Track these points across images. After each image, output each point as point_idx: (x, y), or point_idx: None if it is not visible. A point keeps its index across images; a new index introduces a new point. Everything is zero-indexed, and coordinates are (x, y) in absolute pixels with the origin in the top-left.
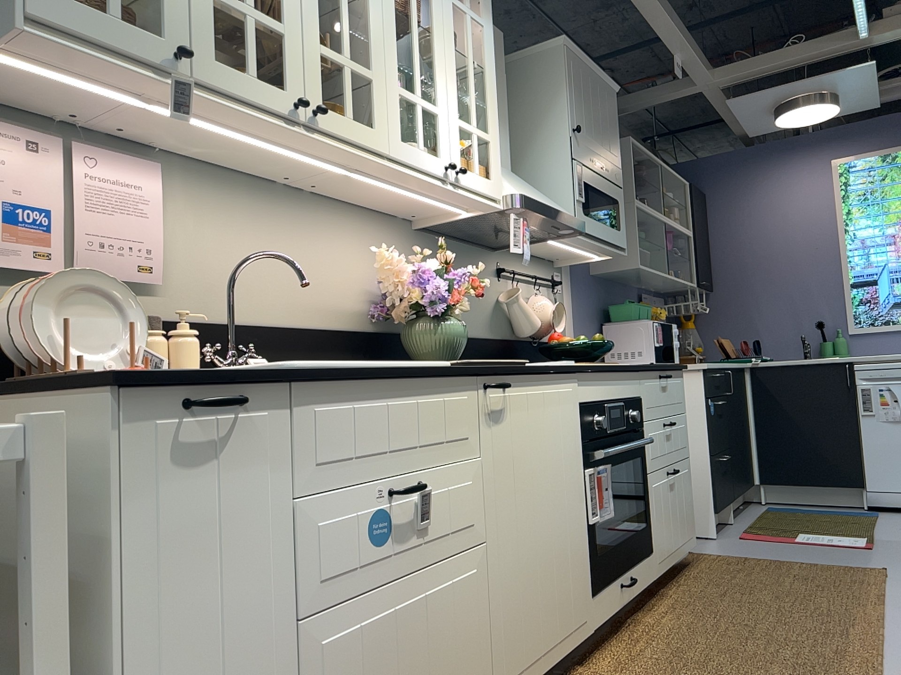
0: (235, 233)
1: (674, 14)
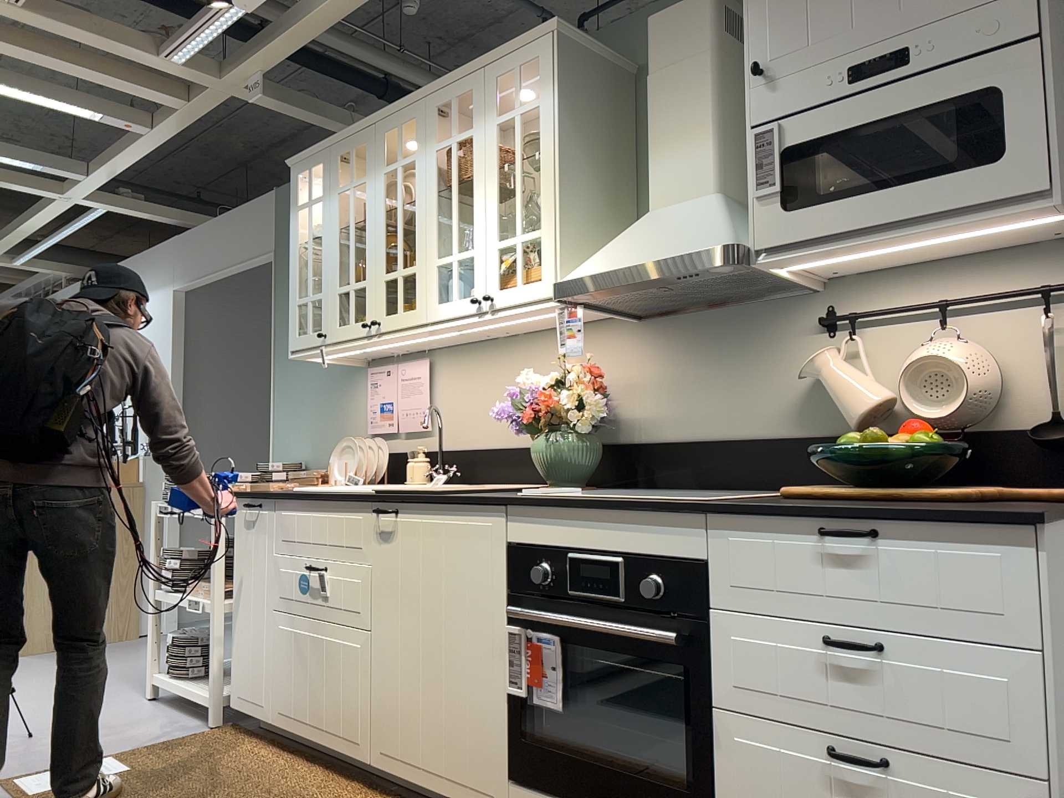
0: (471, 385)
1: None
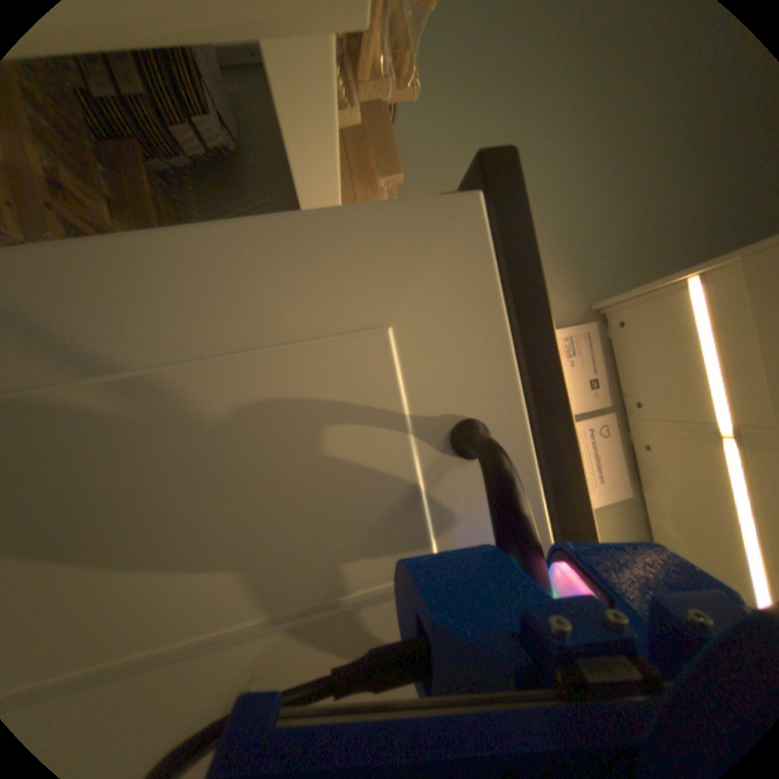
0: None
1: None
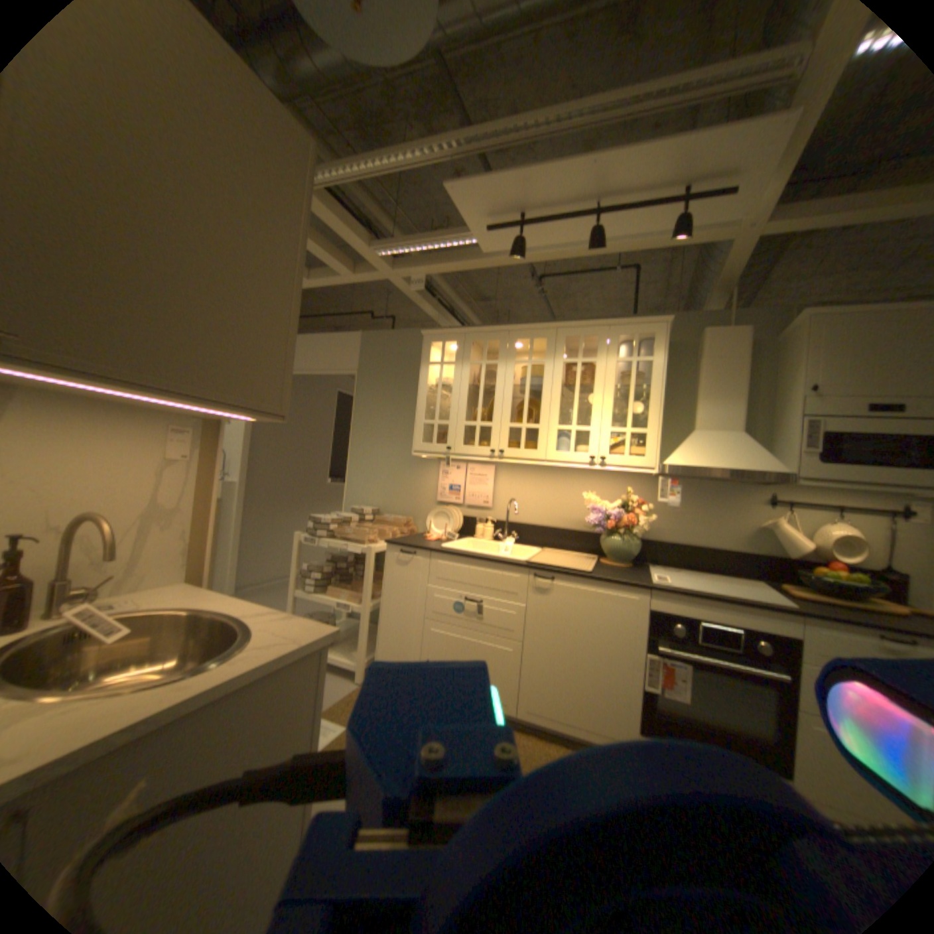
0: (525, 487)
1: None
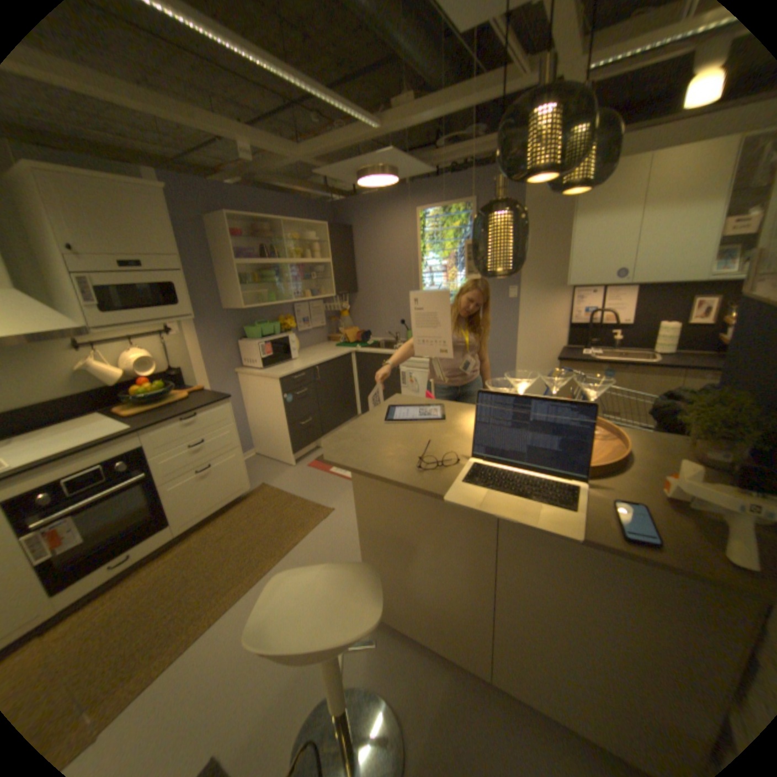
0: None
1: (200, 111)
